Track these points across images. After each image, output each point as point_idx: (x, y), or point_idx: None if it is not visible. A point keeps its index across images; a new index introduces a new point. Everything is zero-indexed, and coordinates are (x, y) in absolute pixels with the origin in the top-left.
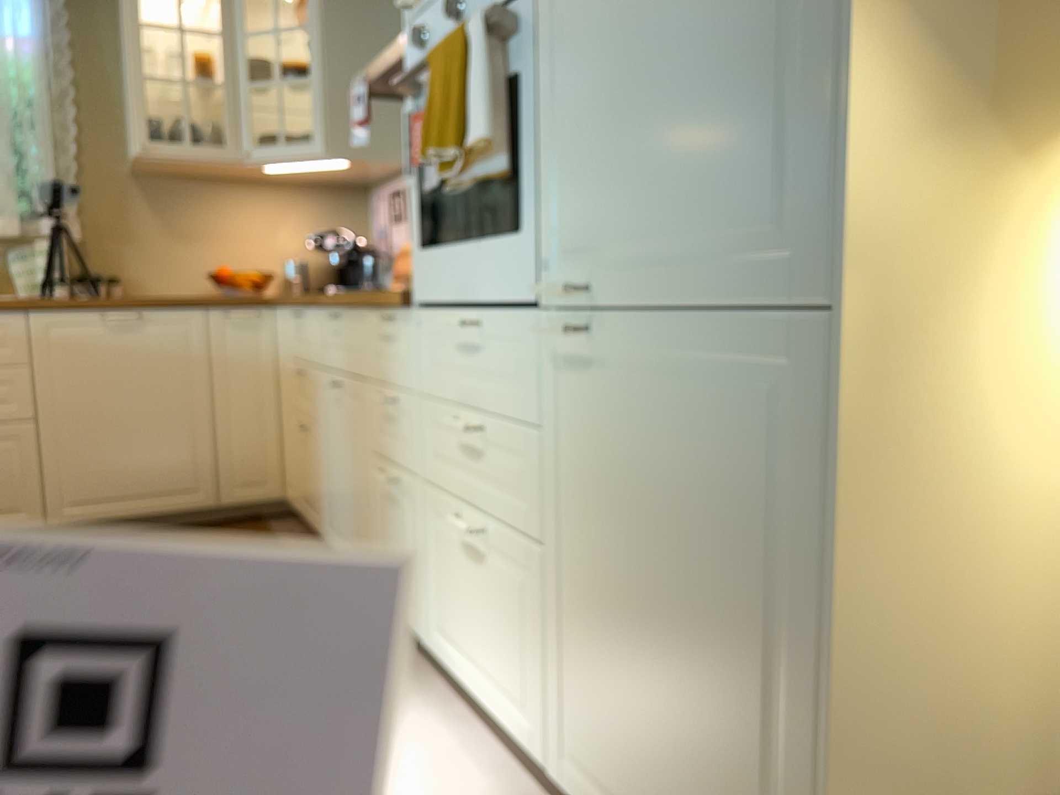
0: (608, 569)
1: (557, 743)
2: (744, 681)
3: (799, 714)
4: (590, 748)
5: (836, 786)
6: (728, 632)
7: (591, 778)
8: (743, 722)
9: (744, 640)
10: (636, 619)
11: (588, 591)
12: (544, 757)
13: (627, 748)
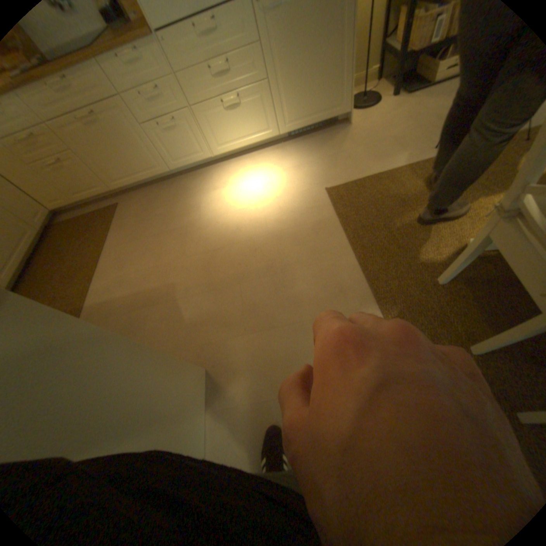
0: (290, 63)
1: (279, 124)
2: (332, 57)
3: (343, 53)
4: (291, 113)
5: (351, 59)
6: (328, 49)
7: (292, 119)
8: (332, 66)
9: (331, 48)
10: (302, 68)
11: (285, 74)
12: (275, 132)
13: (302, 101)
